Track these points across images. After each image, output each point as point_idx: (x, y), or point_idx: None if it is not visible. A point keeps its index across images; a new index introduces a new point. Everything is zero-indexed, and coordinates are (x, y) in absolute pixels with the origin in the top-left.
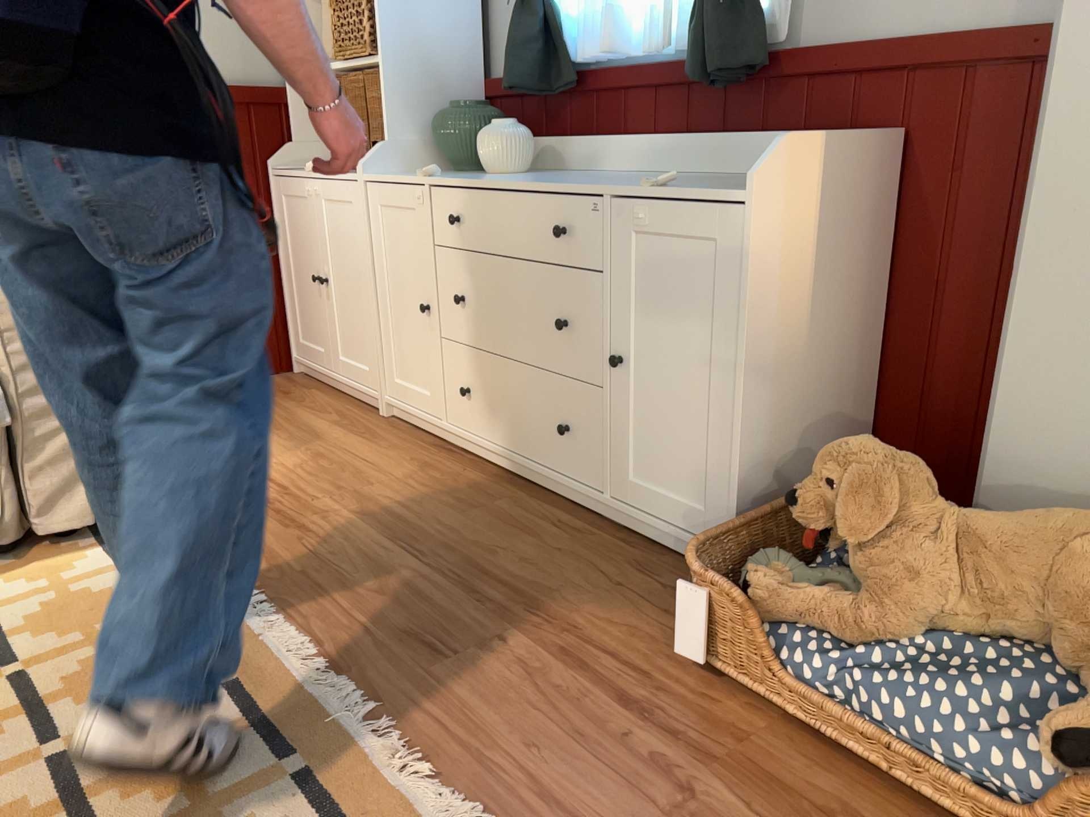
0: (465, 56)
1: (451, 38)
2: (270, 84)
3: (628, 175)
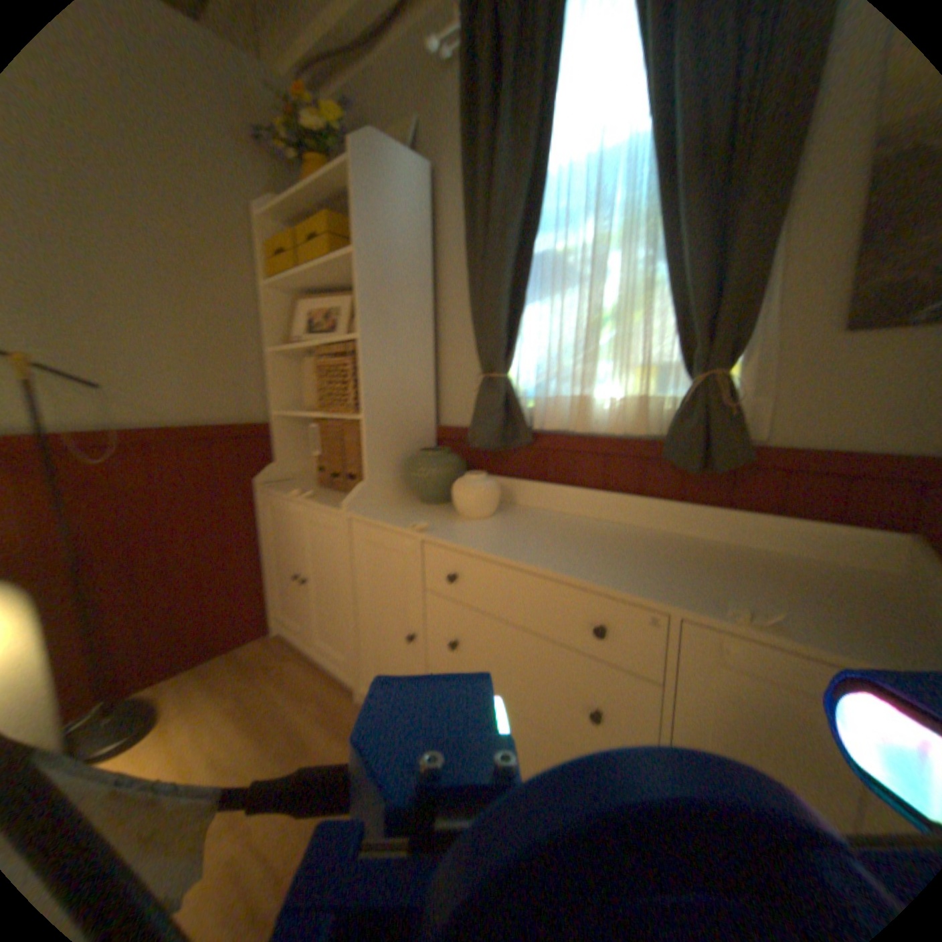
0: (425, 408)
1: (415, 395)
2: (256, 418)
3: (597, 526)
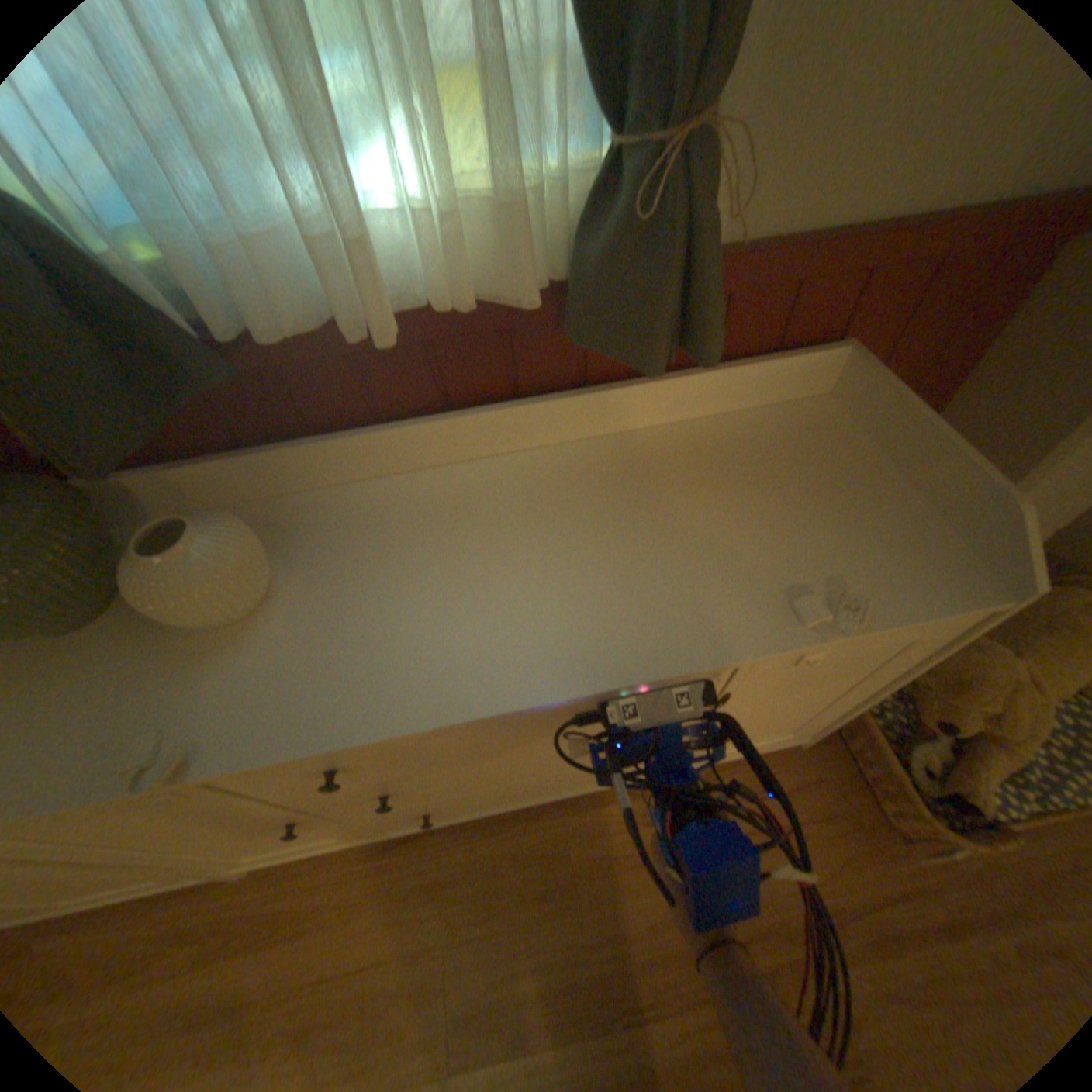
0: None
1: None
2: None
3: (472, 483)
